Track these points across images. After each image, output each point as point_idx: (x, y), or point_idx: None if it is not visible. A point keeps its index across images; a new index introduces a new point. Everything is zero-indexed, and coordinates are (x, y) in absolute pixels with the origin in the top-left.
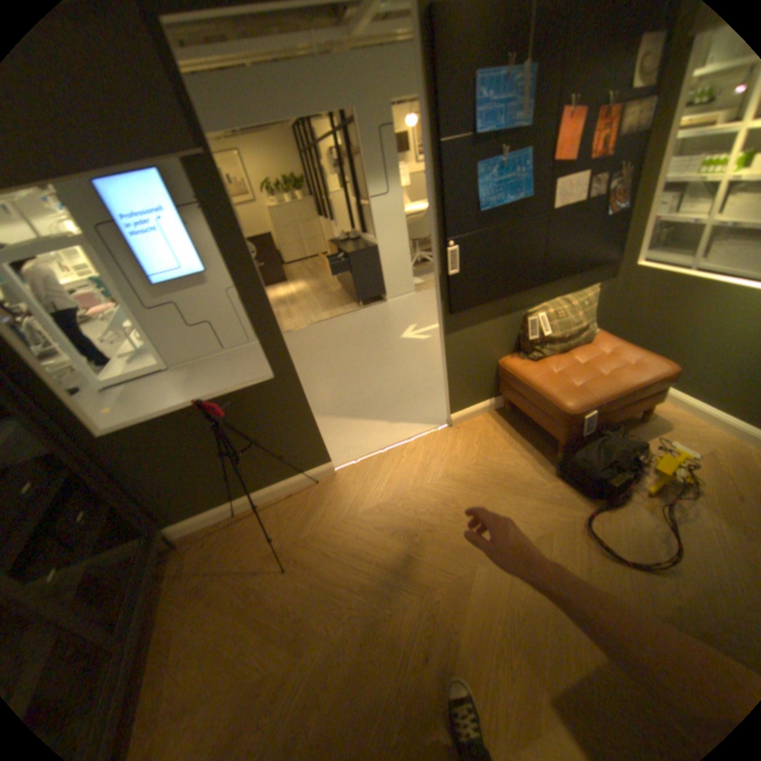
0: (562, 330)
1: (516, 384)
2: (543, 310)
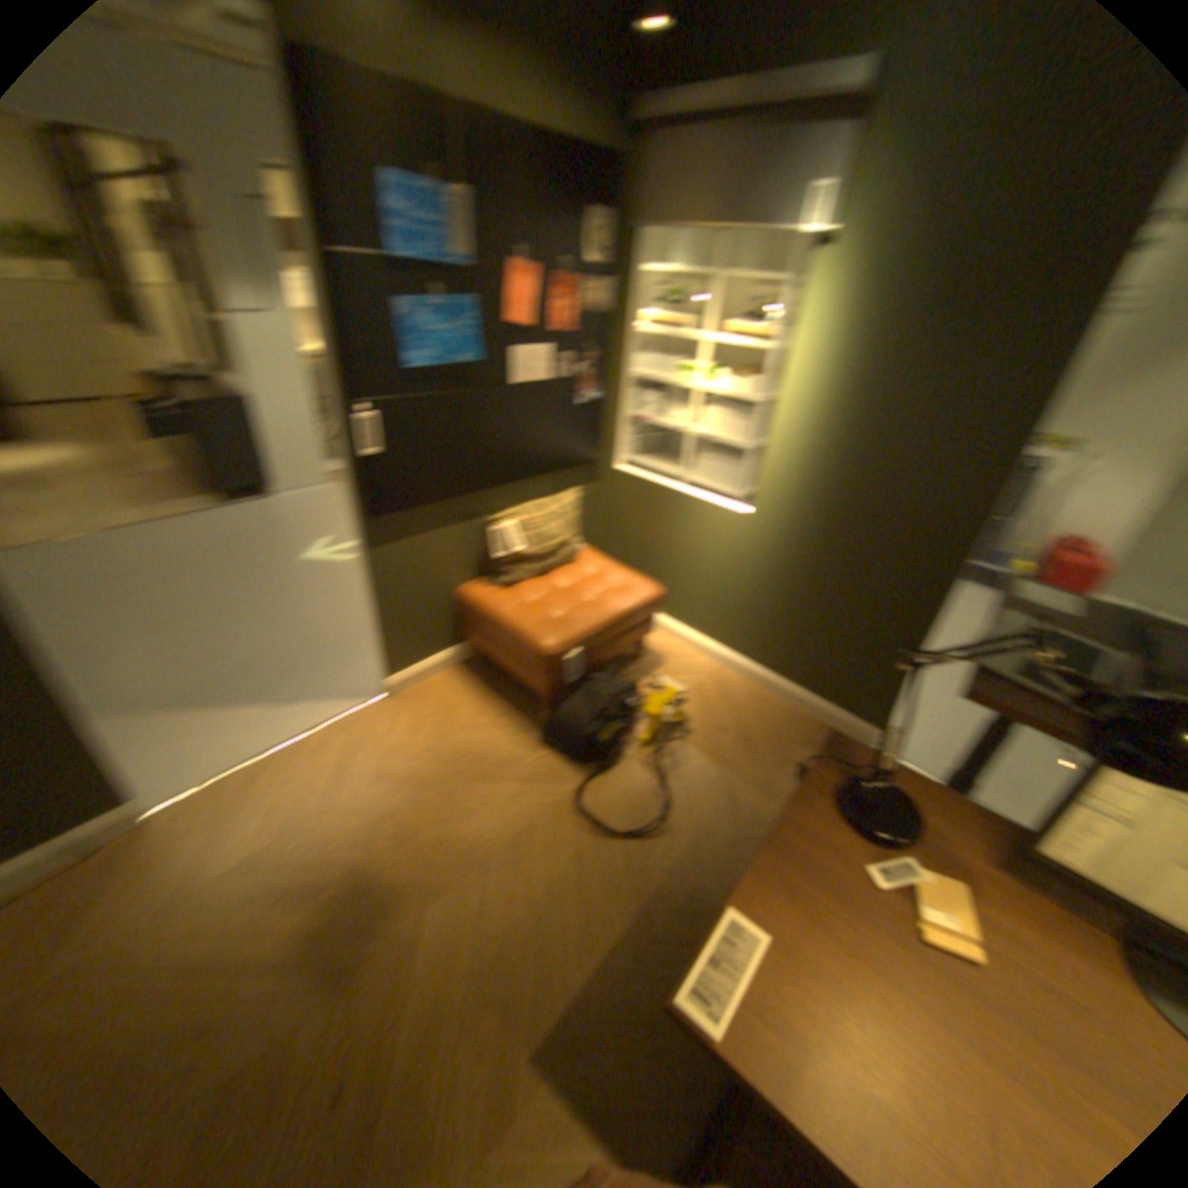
0: (542, 544)
1: (486, 620)
2: (516, 517)
